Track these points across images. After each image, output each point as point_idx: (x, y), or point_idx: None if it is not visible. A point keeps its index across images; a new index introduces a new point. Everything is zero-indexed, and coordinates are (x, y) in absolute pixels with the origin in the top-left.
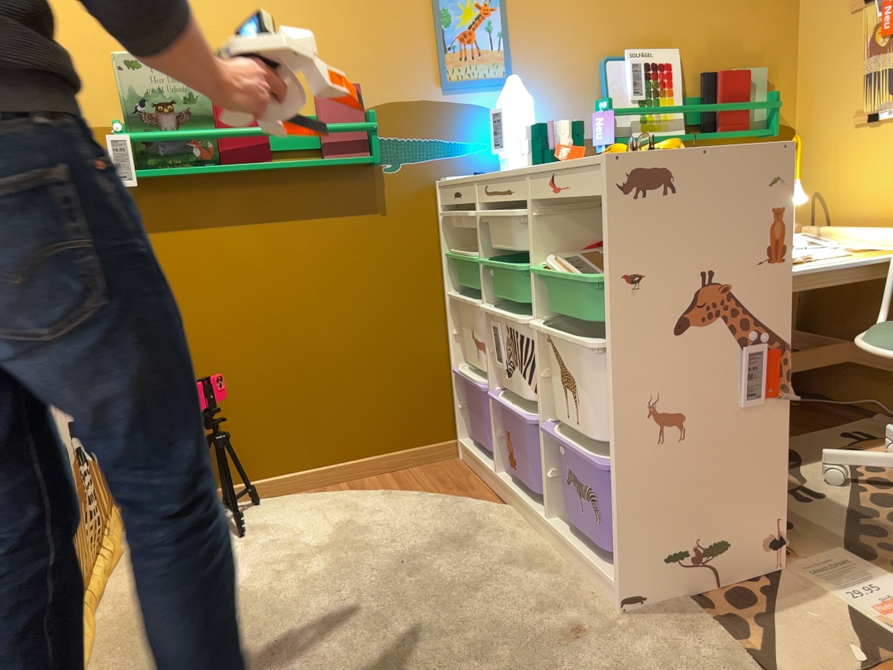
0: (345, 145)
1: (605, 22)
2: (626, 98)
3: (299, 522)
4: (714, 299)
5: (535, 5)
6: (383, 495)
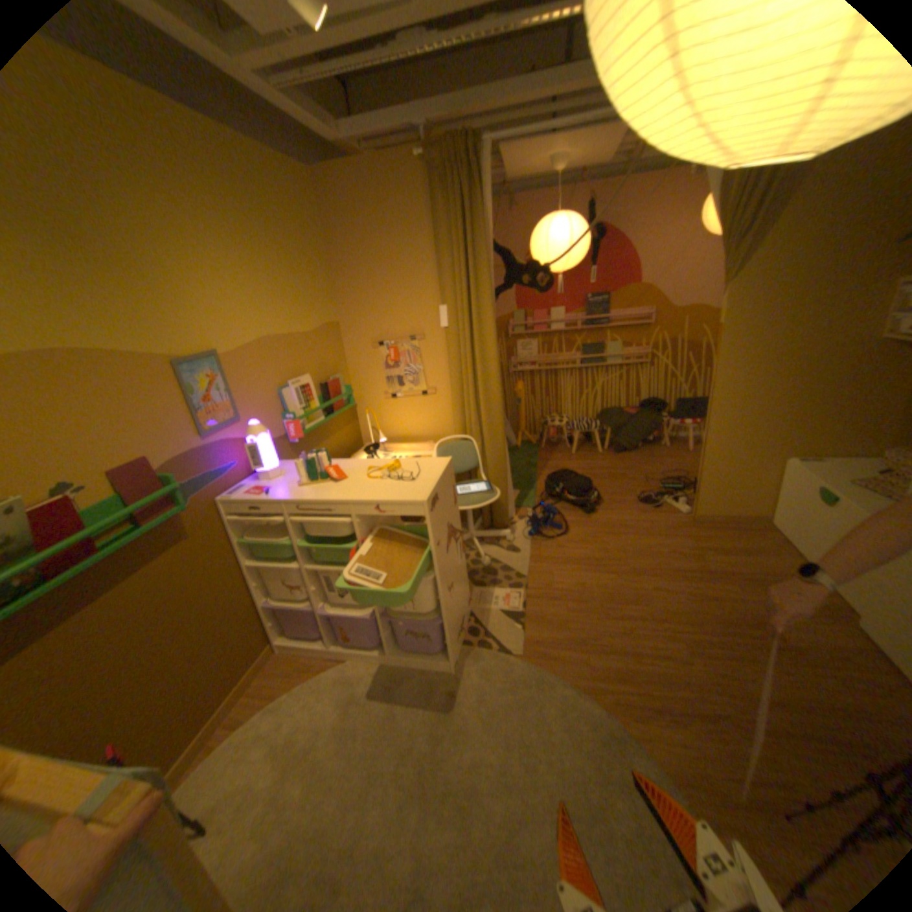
0: (155, 508)
1: (274, 367)
2: (297, 408)
3: (235, 780)
4: (450, 531)
5: (239, 366)
6: (265, 713)
